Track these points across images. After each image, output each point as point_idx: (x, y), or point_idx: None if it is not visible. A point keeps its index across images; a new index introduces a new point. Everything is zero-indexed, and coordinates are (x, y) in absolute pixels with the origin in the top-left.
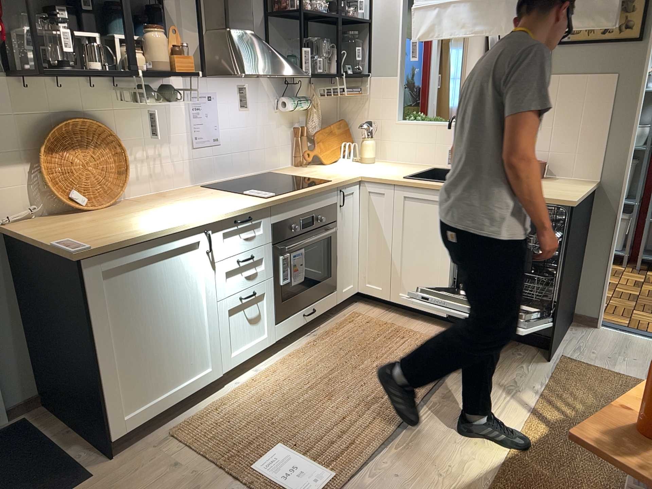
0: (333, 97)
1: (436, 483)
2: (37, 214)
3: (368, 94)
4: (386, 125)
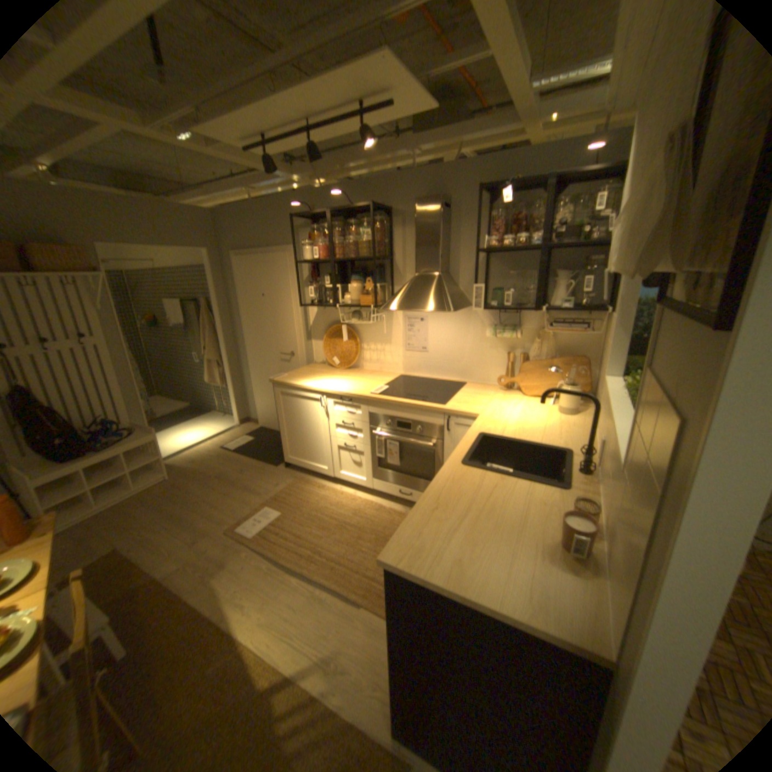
0: (592, 330)
1: (230, 589)
2: (326, 363)
3: (604, 334)
4: (604, 377)
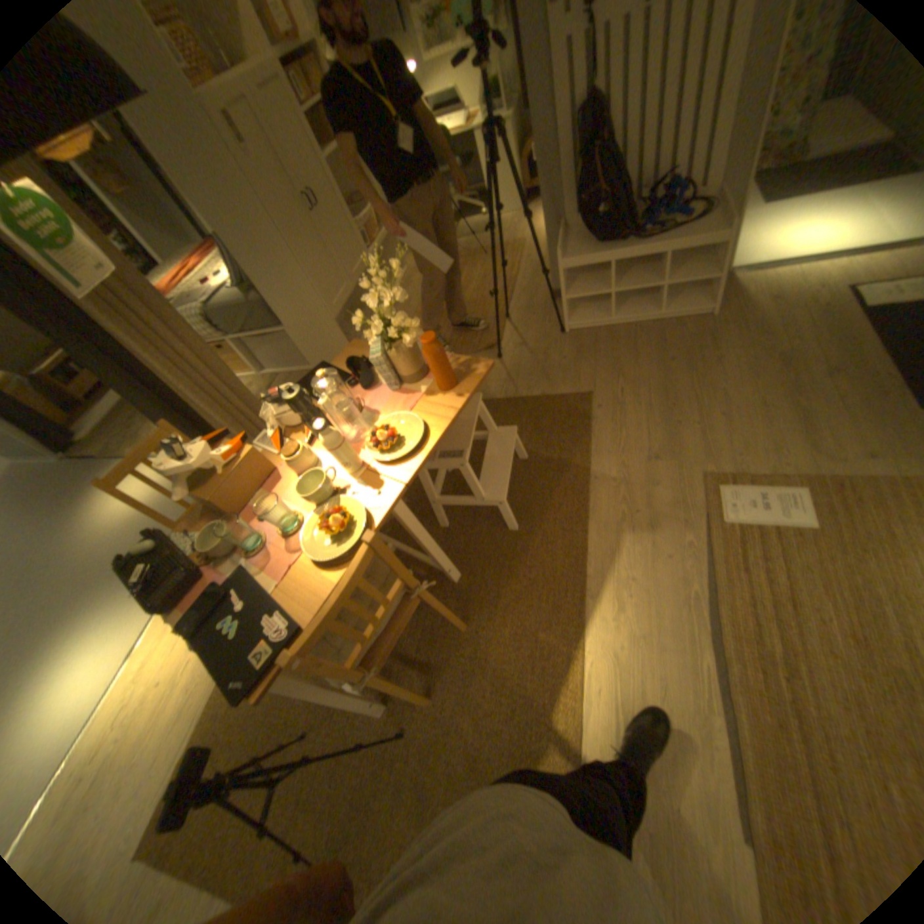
0: None
1: (635, 570)
2: None
3: None
4: None
